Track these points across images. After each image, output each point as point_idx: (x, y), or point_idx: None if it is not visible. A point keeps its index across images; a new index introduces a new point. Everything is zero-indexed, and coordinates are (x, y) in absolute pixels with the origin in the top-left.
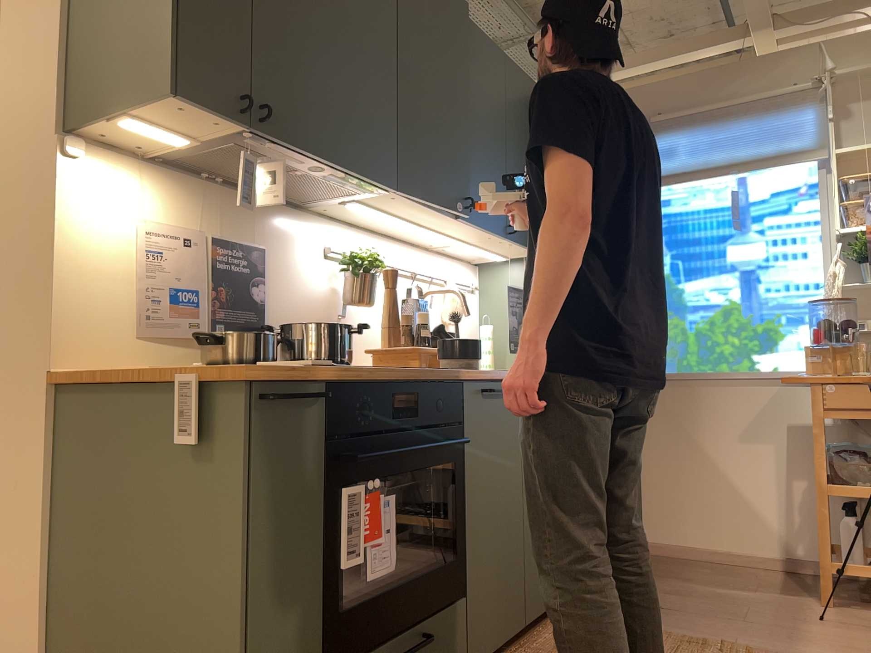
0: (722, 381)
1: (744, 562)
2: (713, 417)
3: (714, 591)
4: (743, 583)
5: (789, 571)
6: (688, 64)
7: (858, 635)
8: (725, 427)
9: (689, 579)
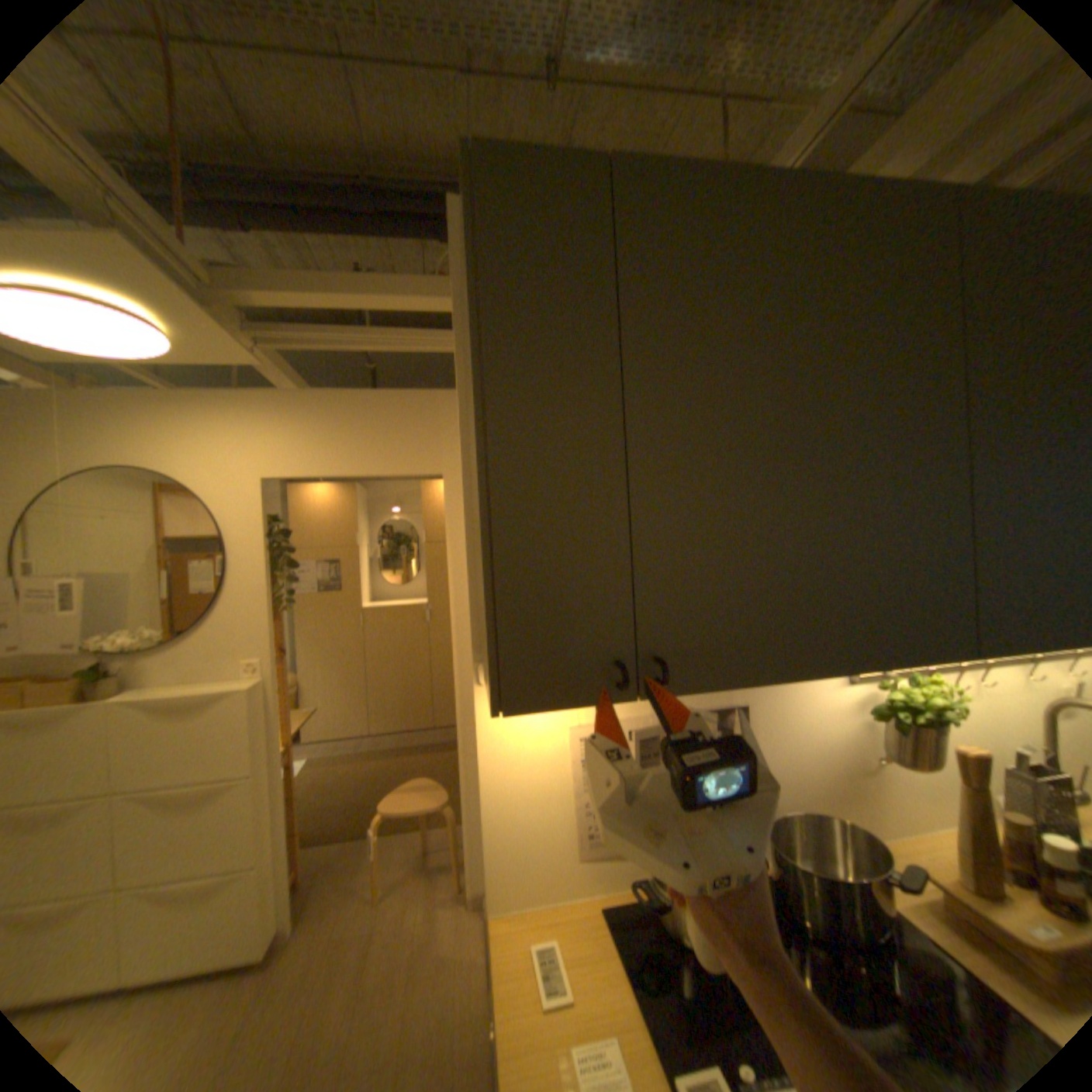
0: None
1: None
2: None
3: None
4: None
5: None
6: None
7: None
8: None
9: None
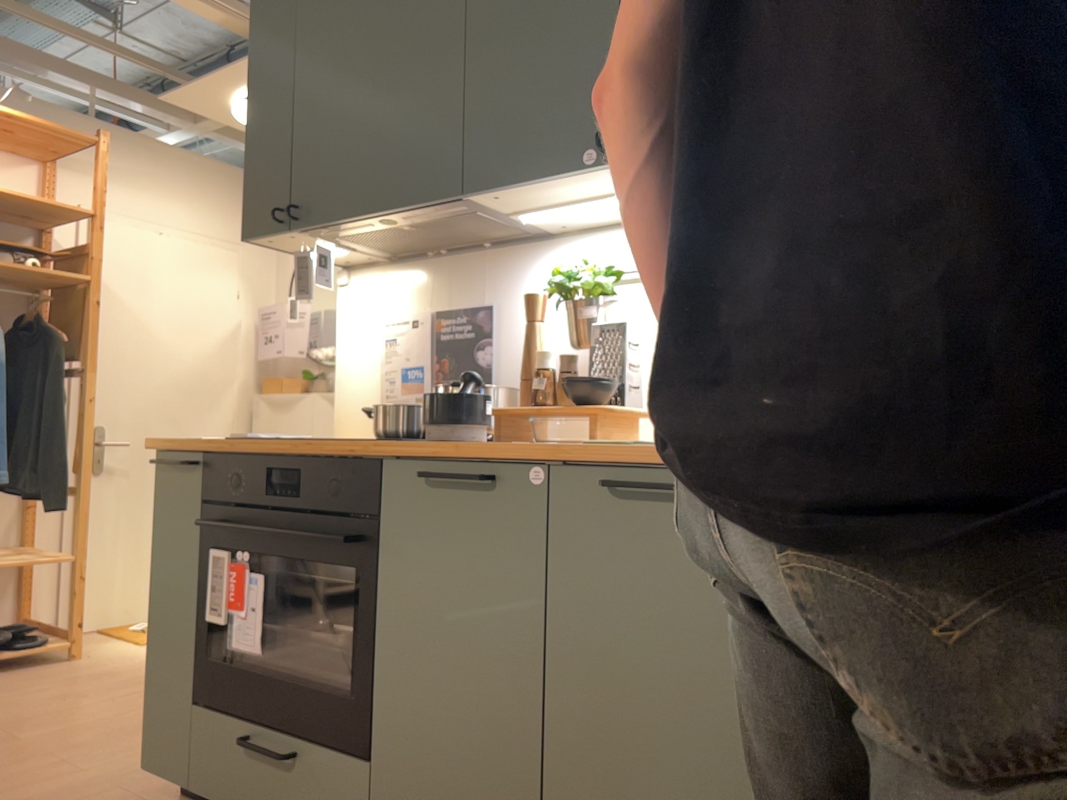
0: None
1: None
2: None
3: None
4: None
5: None
6: None
7: None
8: None
9: None
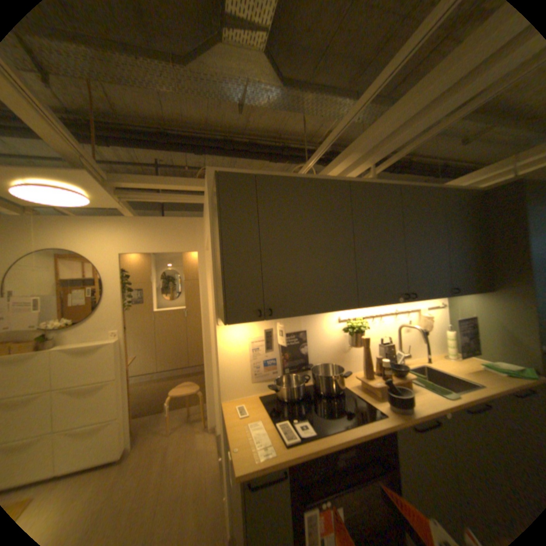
0: None
1: None
2: None
3: None
4: None
5: None
6: None
7: None
8: None
9: None
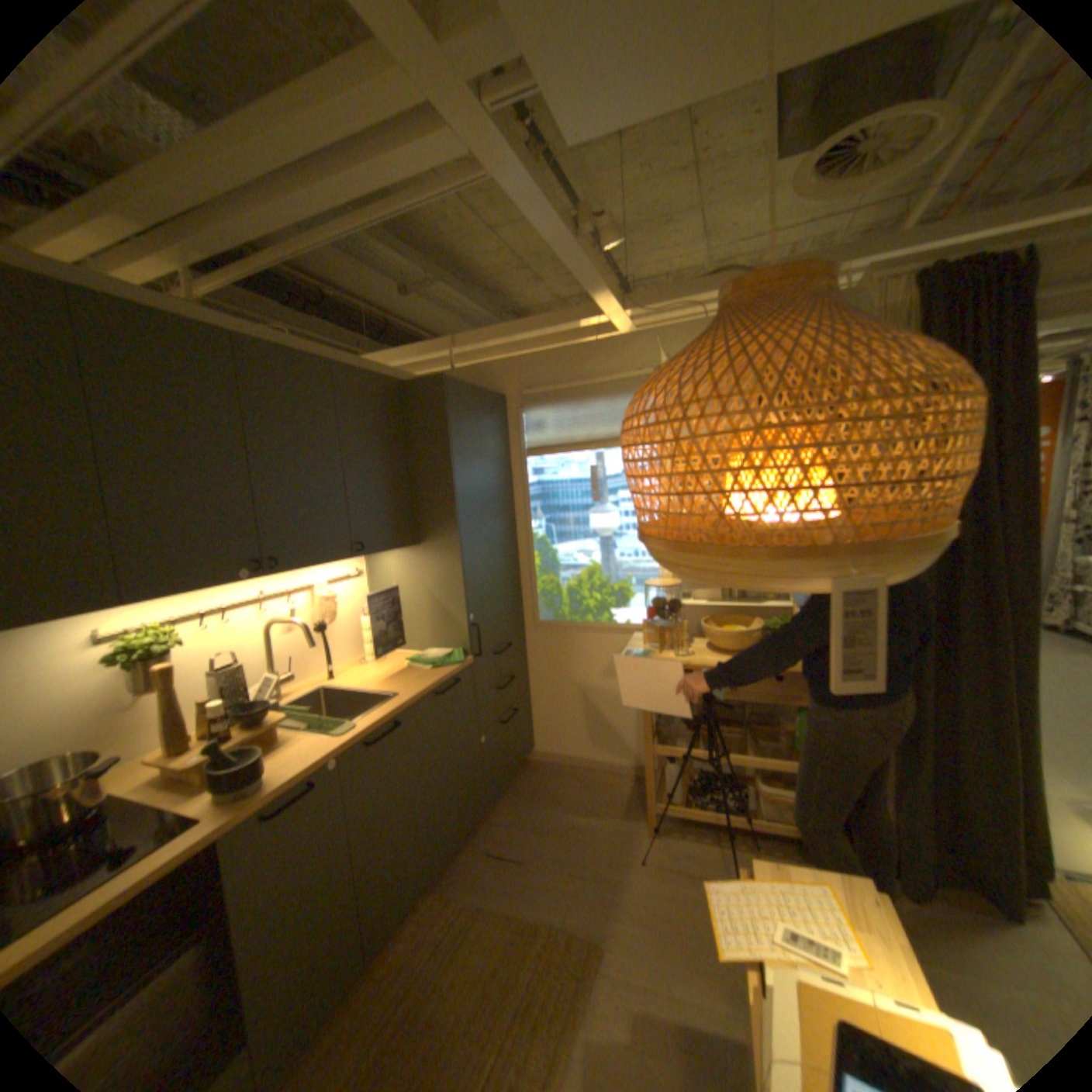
0: (588, 629)
1: (606, 771)
2: (582, 659)
3: (571, 825)
4: (598, 805)
5: (638, 778)
6: (557, 334)
7: (664, 889)
8: (591, 667)
9: (557, 804)
